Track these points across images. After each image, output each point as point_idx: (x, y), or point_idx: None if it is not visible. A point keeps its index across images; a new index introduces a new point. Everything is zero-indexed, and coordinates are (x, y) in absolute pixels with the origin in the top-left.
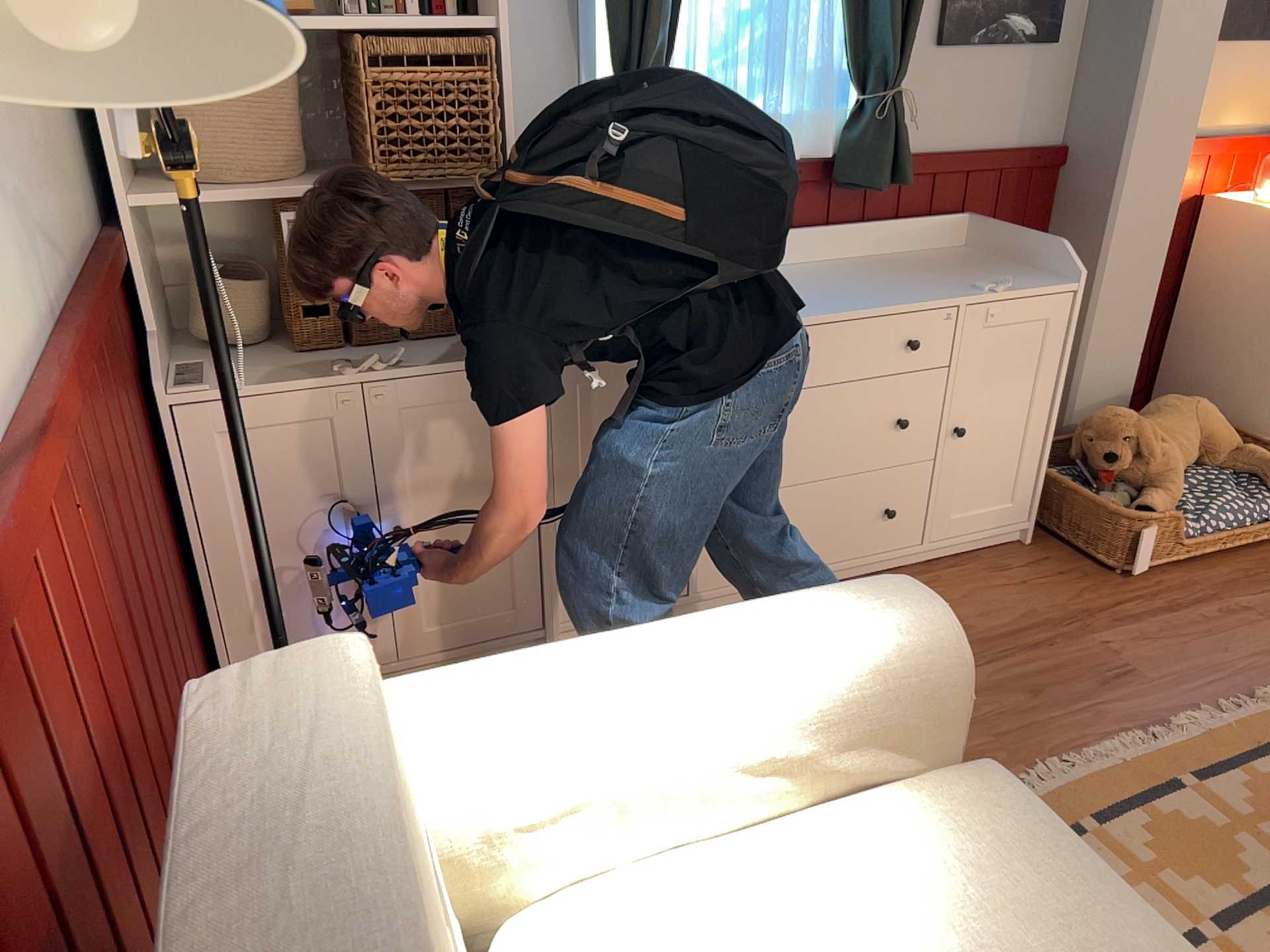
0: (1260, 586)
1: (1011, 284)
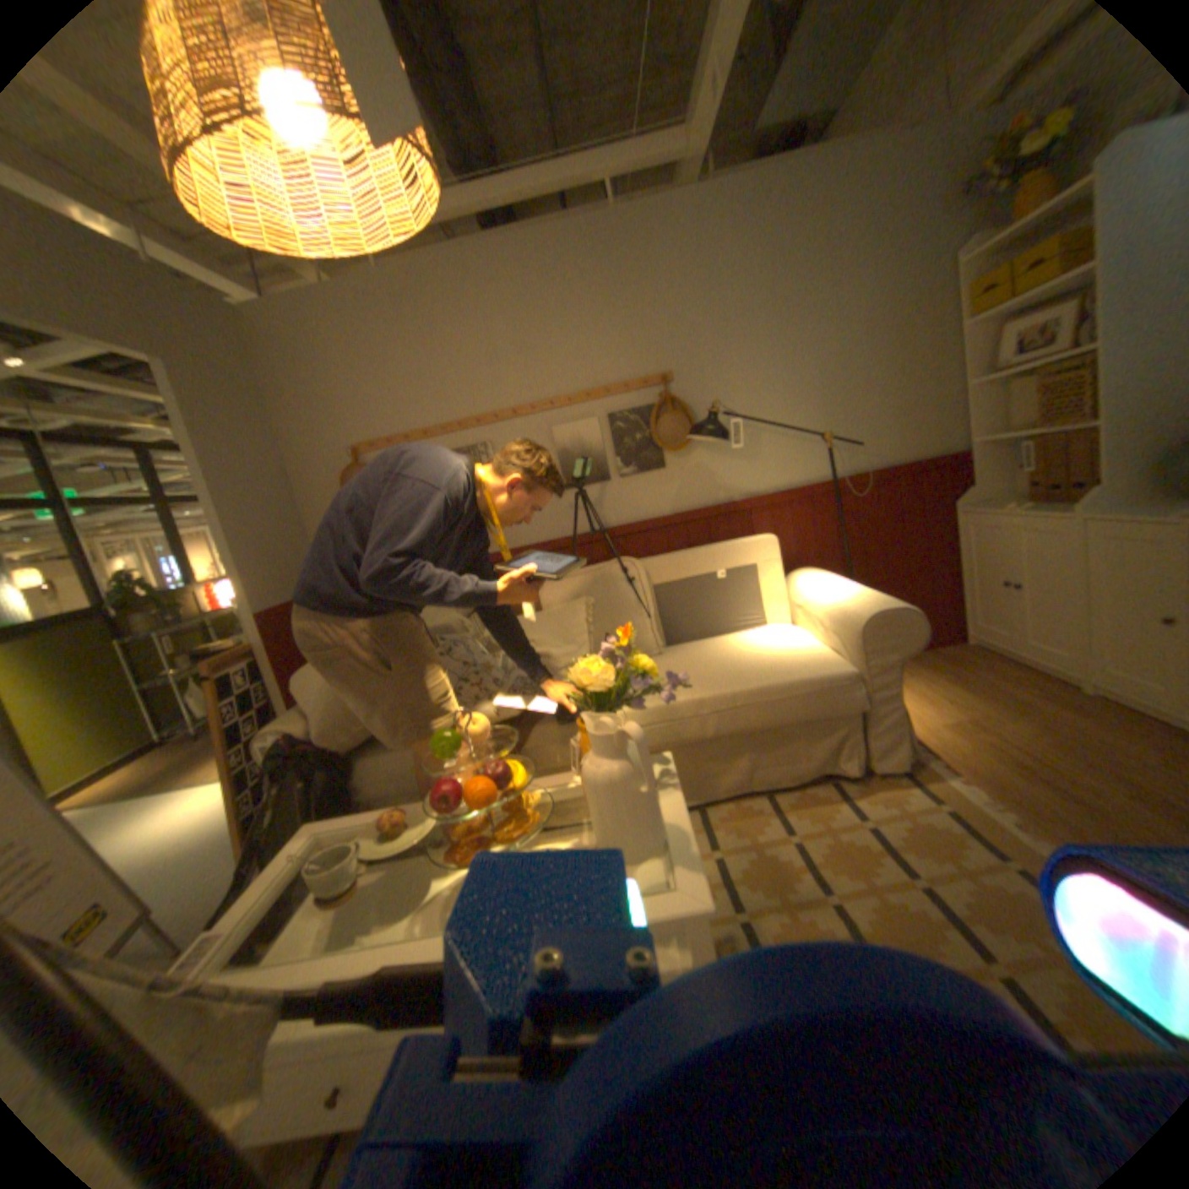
0: None
1: None
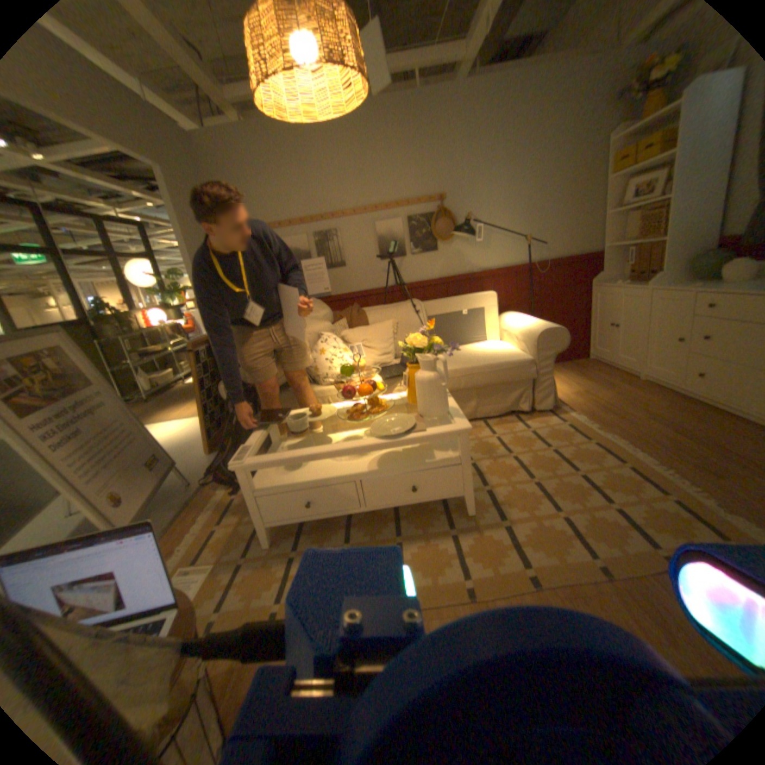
0: None
1: None
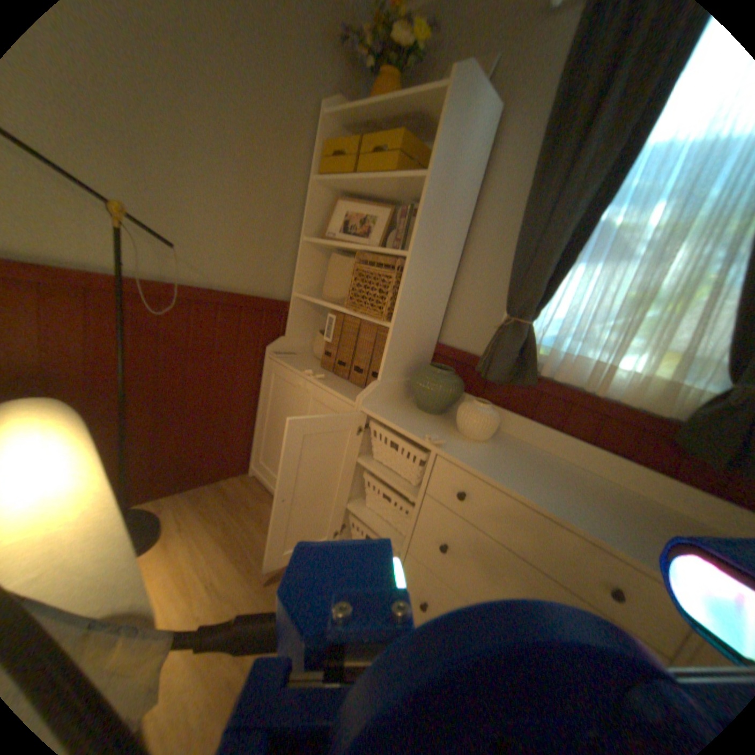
0: None
1: None
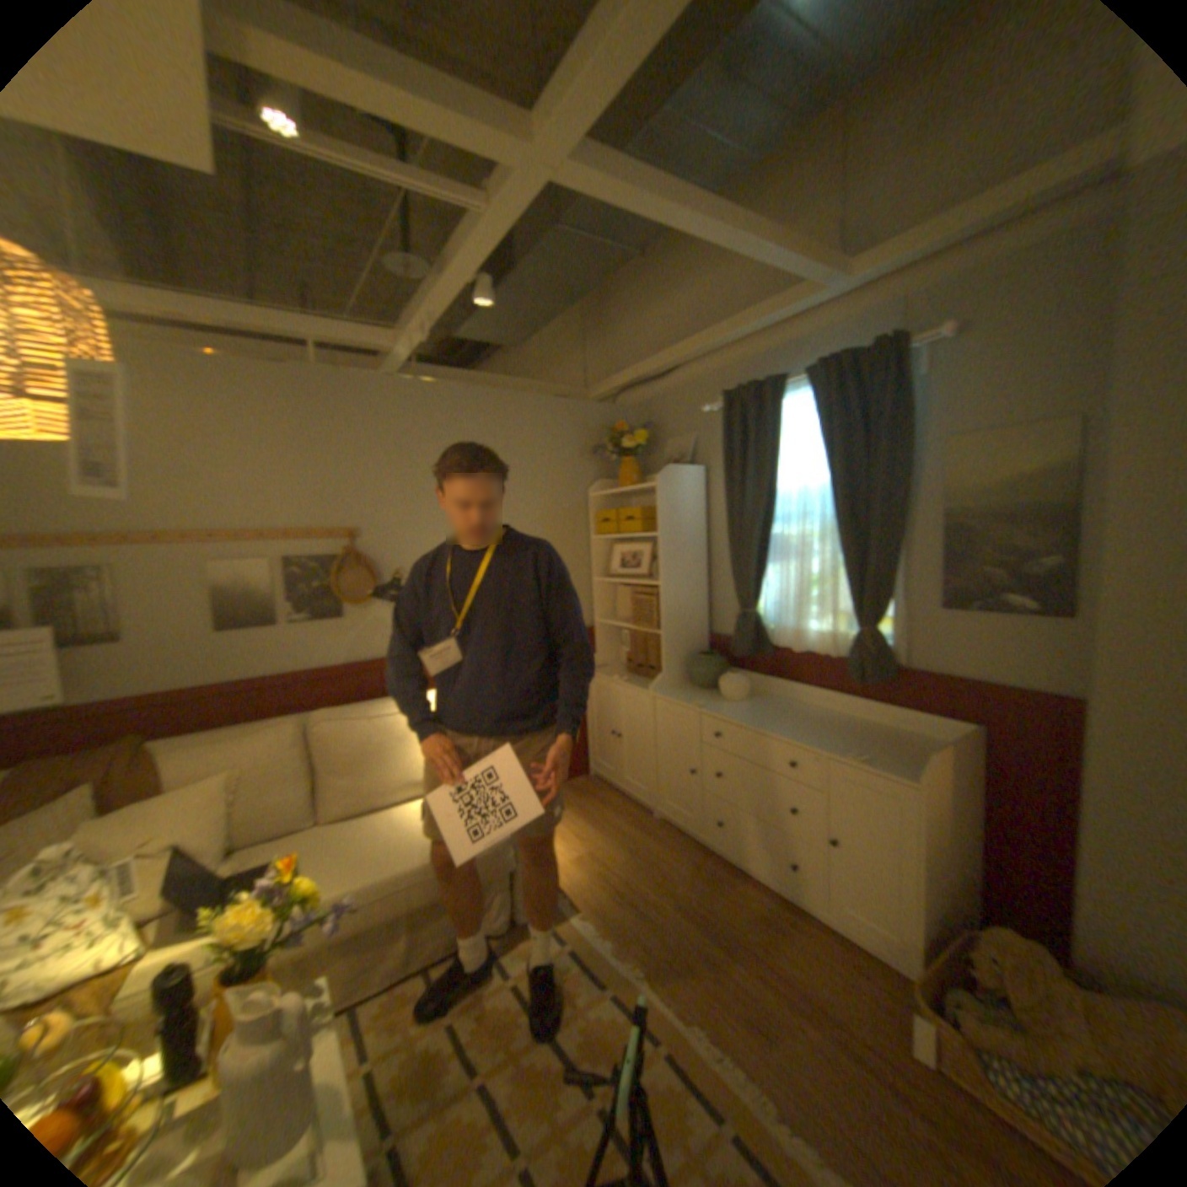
0: None
1: (863, 760)
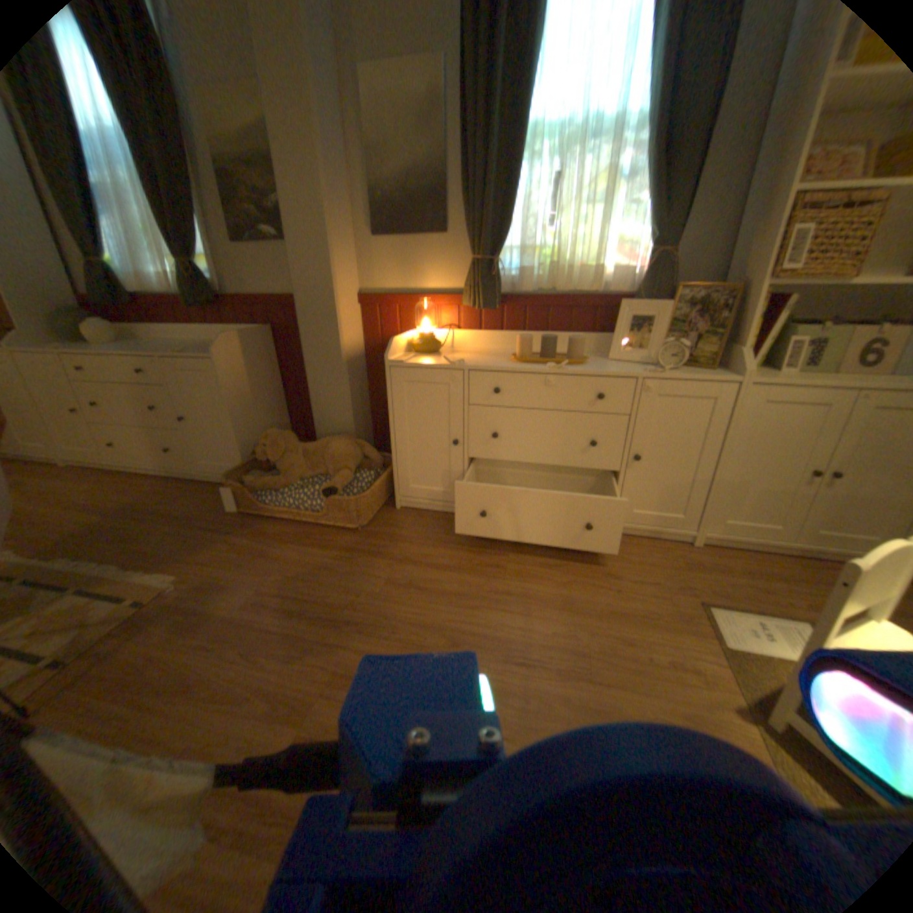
0: (269, 540)
1: (178, 350)
